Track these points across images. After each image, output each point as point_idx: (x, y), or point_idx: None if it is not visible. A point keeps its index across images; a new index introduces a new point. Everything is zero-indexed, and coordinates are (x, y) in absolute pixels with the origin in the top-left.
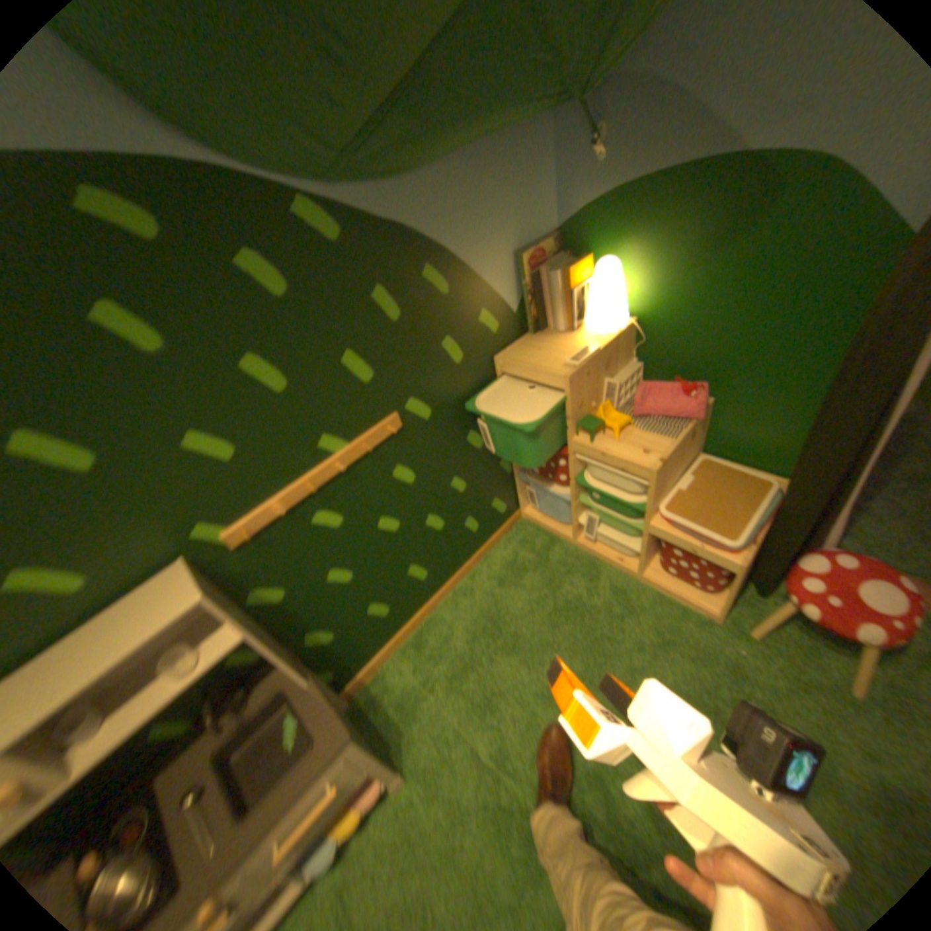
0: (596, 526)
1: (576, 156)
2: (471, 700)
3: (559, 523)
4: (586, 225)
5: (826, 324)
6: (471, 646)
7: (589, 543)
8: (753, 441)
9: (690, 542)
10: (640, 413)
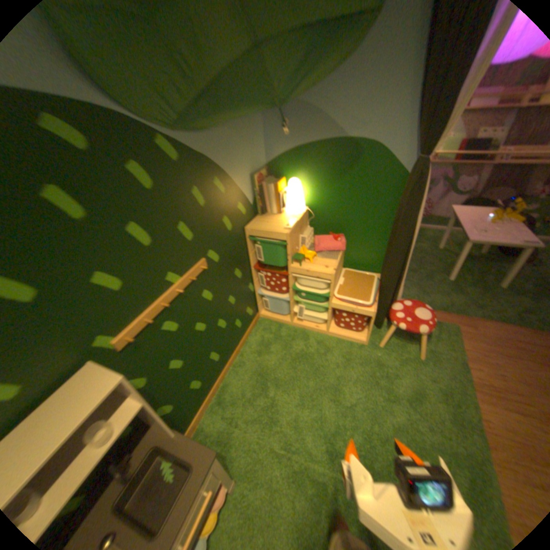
0: (303, 311)
1: (274, 132)
2: (261, 422)
3: (281, 315)
4: (281, 164)
5: (384, 206)
6: (252, 393)
7: (300, 322)
8: (363, 259)
9: (351, 306)
10: (318, 251)
